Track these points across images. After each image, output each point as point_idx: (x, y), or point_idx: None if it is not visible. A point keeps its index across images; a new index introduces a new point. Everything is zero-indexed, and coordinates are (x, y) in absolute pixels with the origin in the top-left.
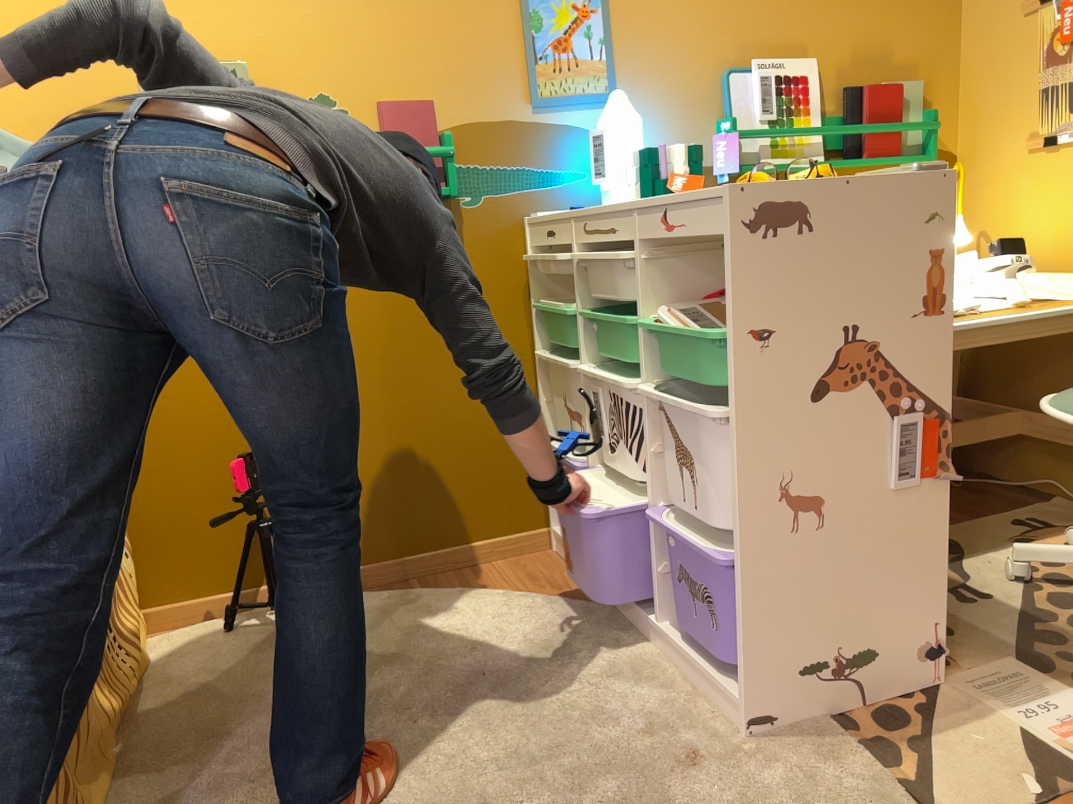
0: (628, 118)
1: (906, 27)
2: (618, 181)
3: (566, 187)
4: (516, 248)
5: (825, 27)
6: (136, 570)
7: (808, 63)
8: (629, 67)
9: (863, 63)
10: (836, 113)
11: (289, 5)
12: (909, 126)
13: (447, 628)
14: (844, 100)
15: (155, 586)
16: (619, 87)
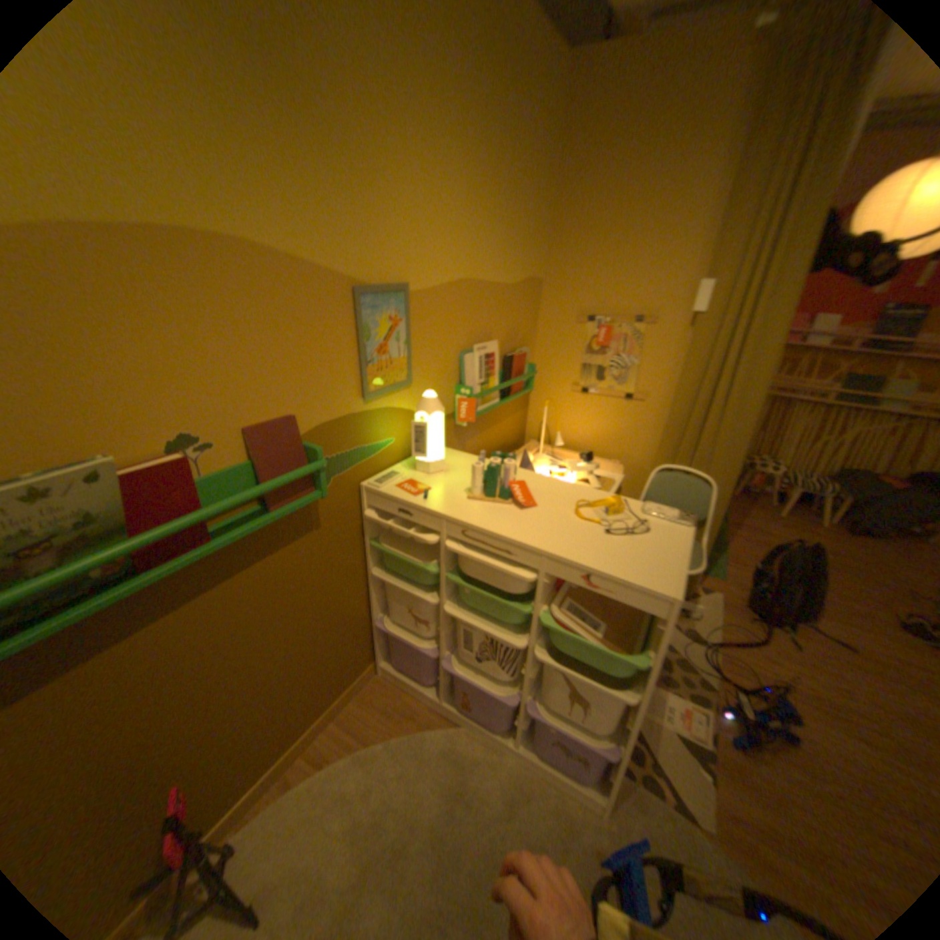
0: (442, 413)
1: (525, 315)
2: (433, 456)
3: (384, 452)
4: (355, 506)
5: (500, 318)
6: None
7: (495, 343)
8: (419, 358)
9: (511, 338)
10: (500, 368)
11: (123, 336)
12: (530, 376)
13: (377, 814)
14: (503, 360)
15: None
16: (413, 373)
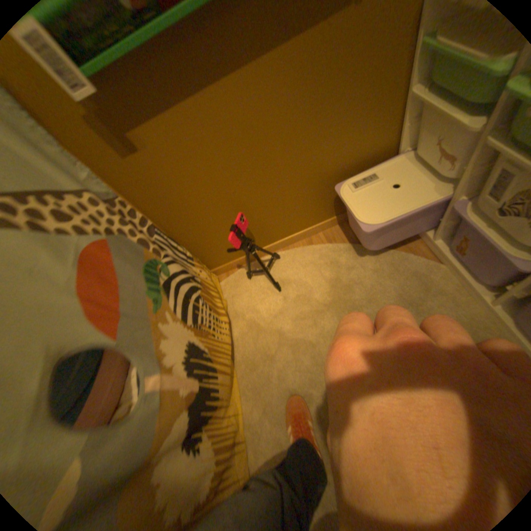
0: None
1: None
2: None
3: None
4: None
5: None
6: (202, 262)
7: None
8: None
9: None
10: None
11: None
12: None
13: (351, 281)
14: None
15: (212, 263)
16: None
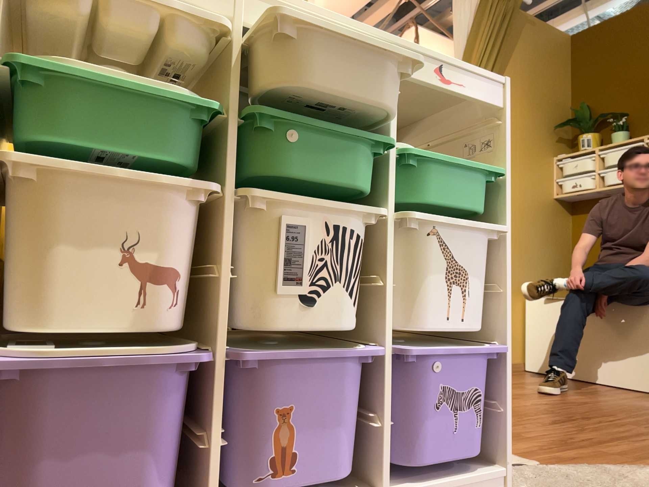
0: None
1: None
2: None
3: None
4: None
5: None
6: None
7: None
8: None
9: None
10: None
11: None
12: None
13: None
14: None
15: None
16: None
